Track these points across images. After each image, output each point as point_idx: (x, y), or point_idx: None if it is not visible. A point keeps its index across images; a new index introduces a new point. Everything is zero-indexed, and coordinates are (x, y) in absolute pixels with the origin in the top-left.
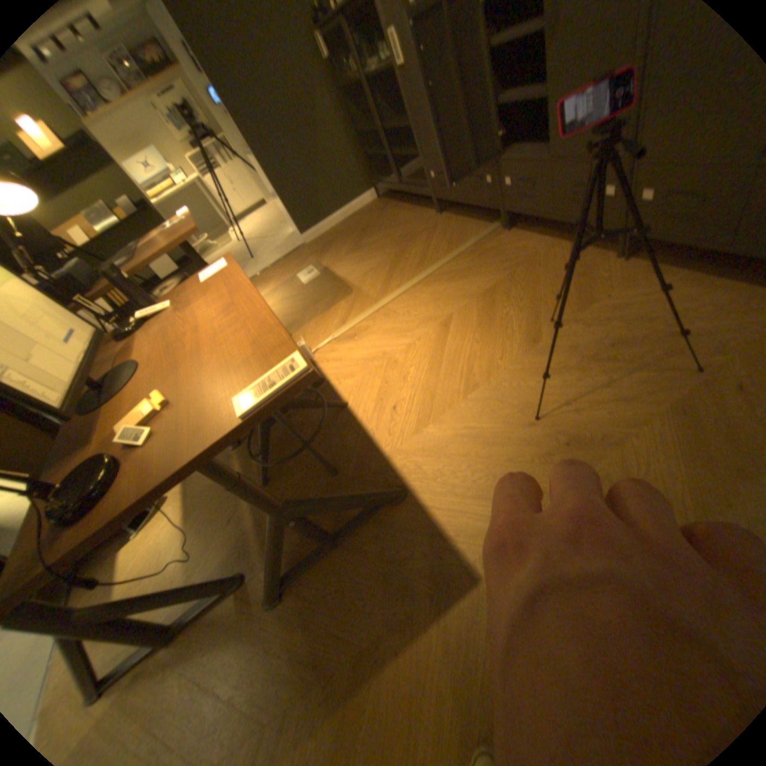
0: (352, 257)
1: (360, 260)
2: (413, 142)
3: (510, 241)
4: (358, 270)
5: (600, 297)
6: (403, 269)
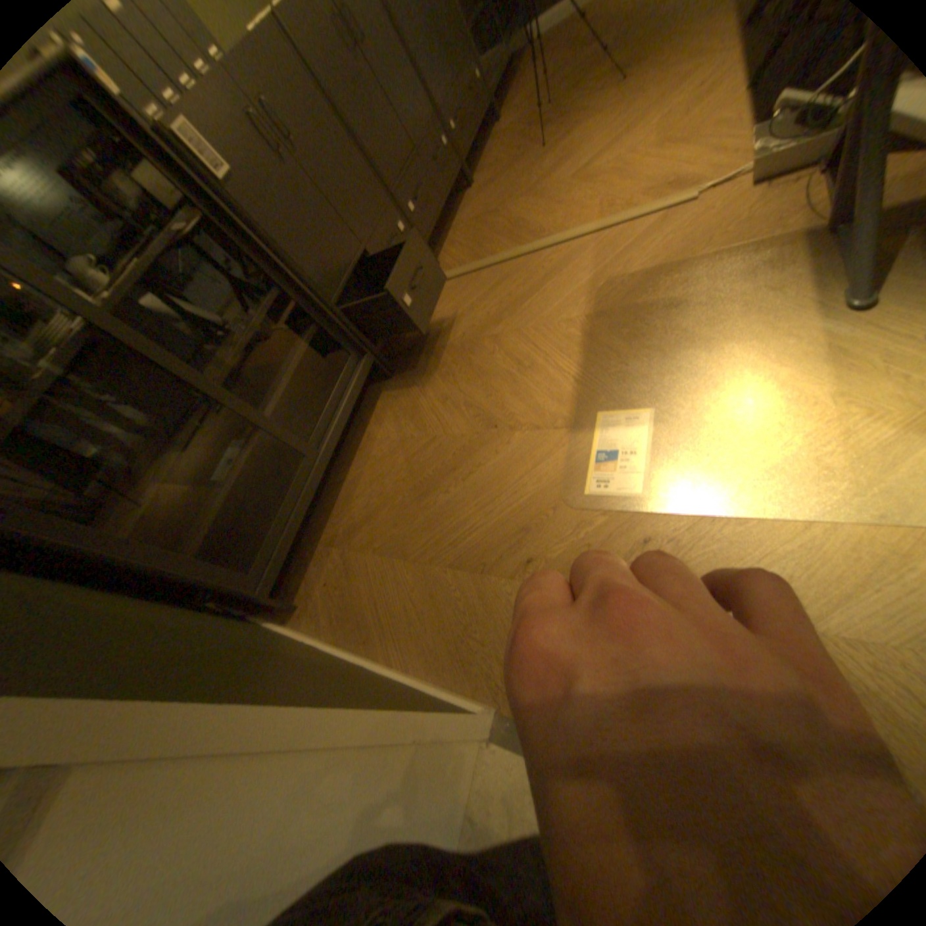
0: (521, 399)
1: (526, 367)
2: (260, 392)
3: (457, 246)
4: (552, 338)
5: (513, 156)
6: (525, 280)
